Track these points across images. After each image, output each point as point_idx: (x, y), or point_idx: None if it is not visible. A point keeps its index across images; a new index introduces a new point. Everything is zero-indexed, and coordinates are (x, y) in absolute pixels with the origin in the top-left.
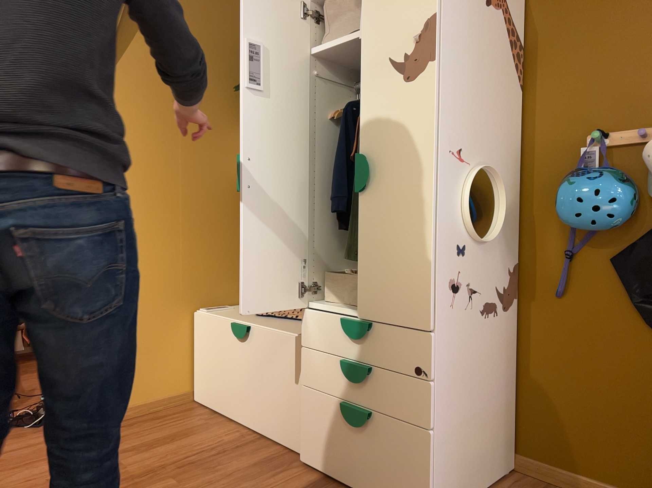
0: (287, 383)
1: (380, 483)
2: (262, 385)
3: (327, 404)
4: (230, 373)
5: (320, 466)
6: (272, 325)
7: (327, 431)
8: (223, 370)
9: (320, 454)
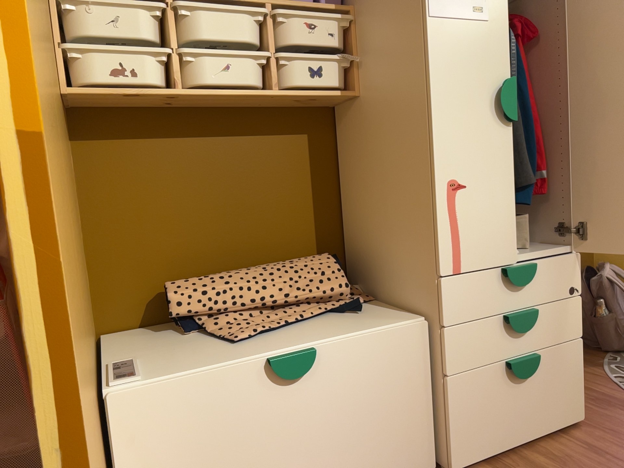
0: (401, 394)
1: (546, 415)
2: (350, 427)
3: (487, 376)
4: (264, 455)
5: (481, 454)
6: (331, 334)
7: (489, 406)
8: (240, 463)
9: (481, 440)
